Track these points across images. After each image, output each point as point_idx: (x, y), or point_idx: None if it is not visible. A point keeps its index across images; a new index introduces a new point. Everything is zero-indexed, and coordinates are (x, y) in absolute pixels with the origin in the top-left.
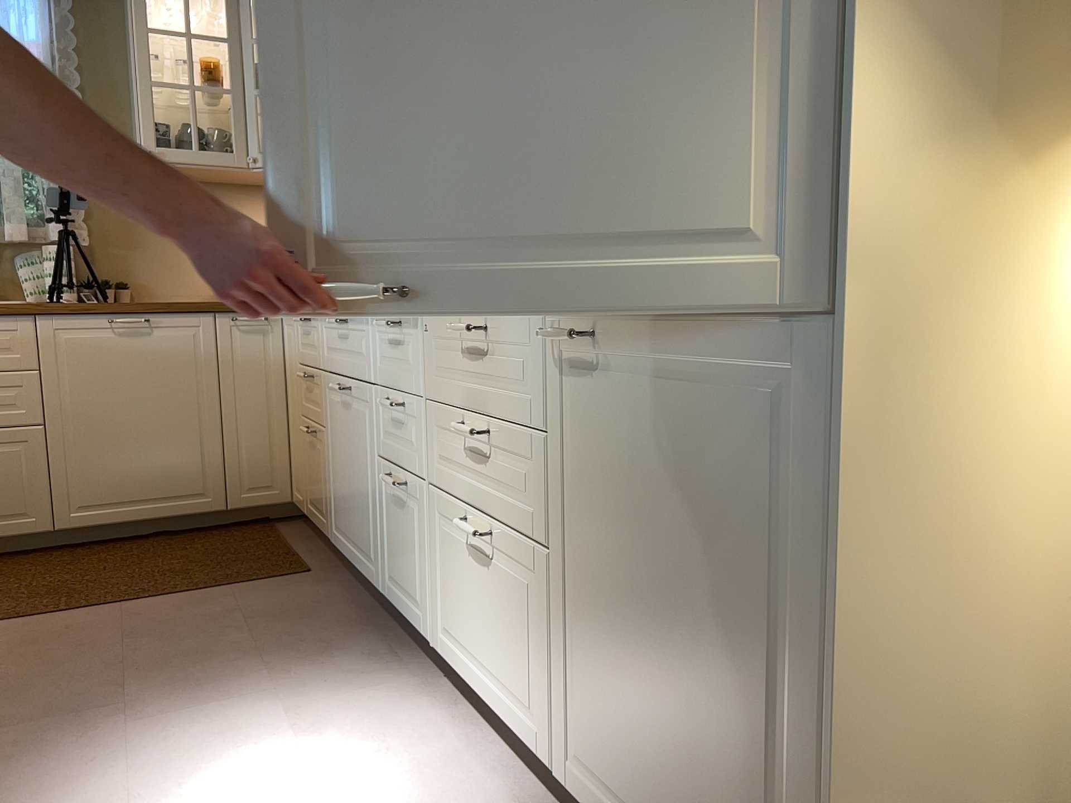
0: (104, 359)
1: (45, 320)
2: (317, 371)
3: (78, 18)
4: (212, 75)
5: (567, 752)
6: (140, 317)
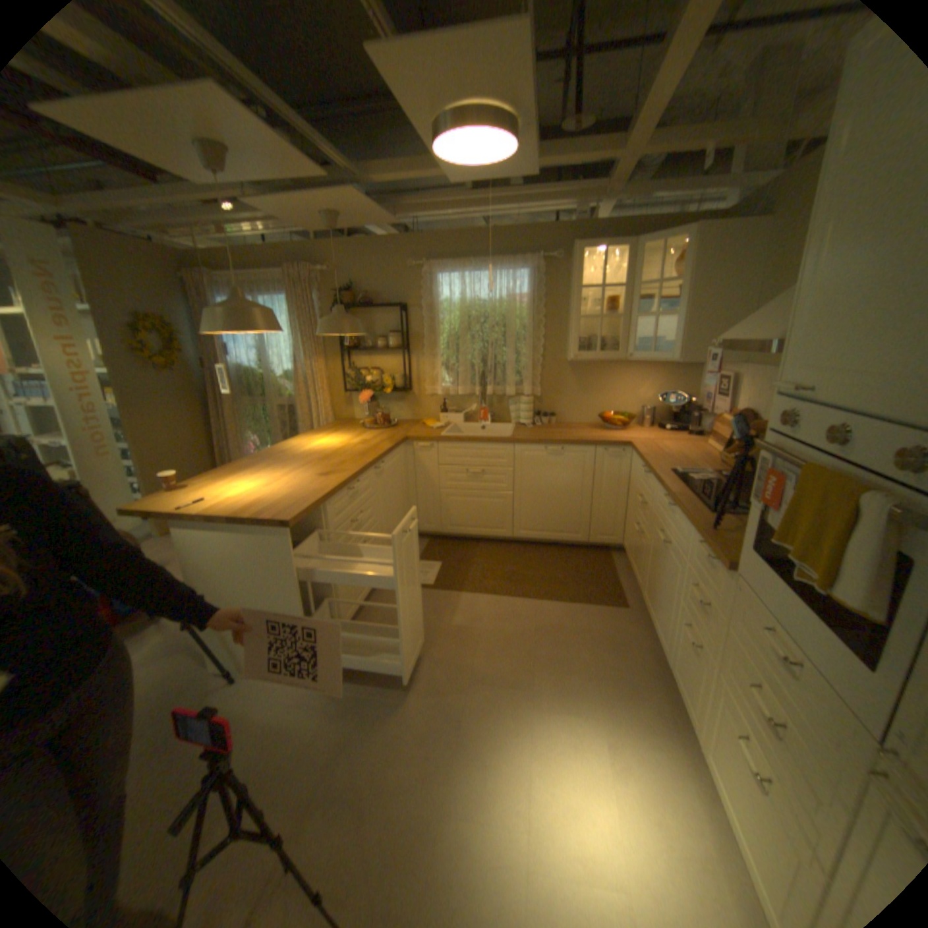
0: (540, 466)
1: (517, 446)
2: (649, 504)
3: (546, 277)
4: (612, 306)
5: None
6: (559, 447)
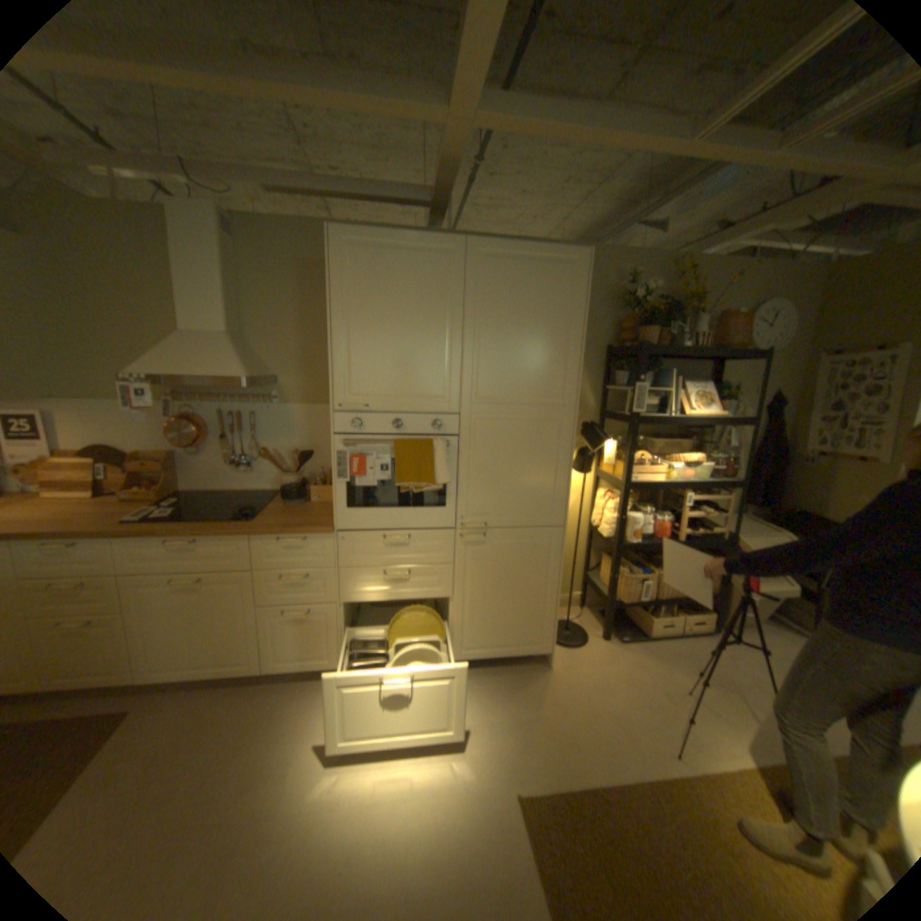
0: None
1: None
2: (96, 580)
3: None
4: None
5: (457, 649)
6: None
